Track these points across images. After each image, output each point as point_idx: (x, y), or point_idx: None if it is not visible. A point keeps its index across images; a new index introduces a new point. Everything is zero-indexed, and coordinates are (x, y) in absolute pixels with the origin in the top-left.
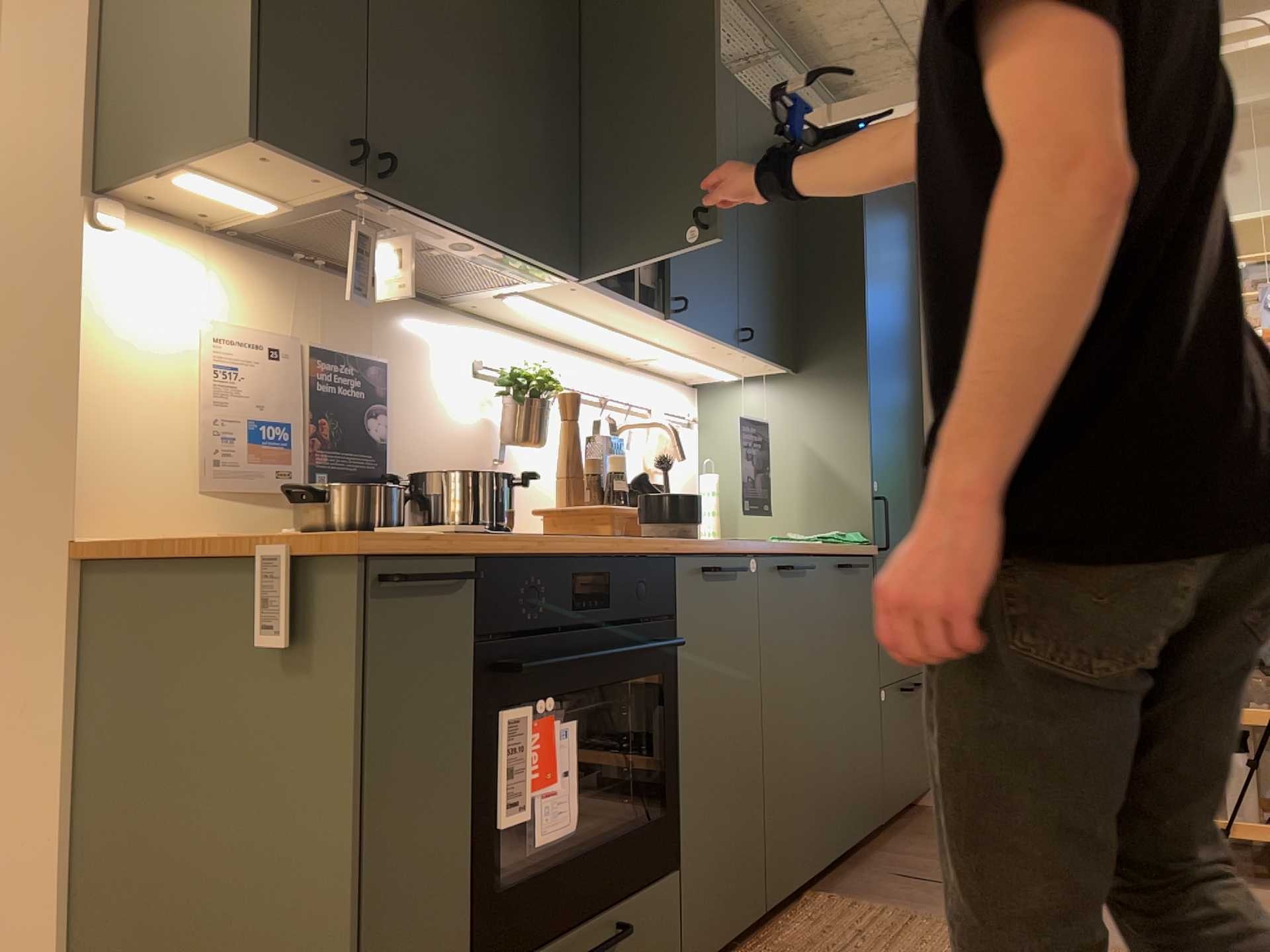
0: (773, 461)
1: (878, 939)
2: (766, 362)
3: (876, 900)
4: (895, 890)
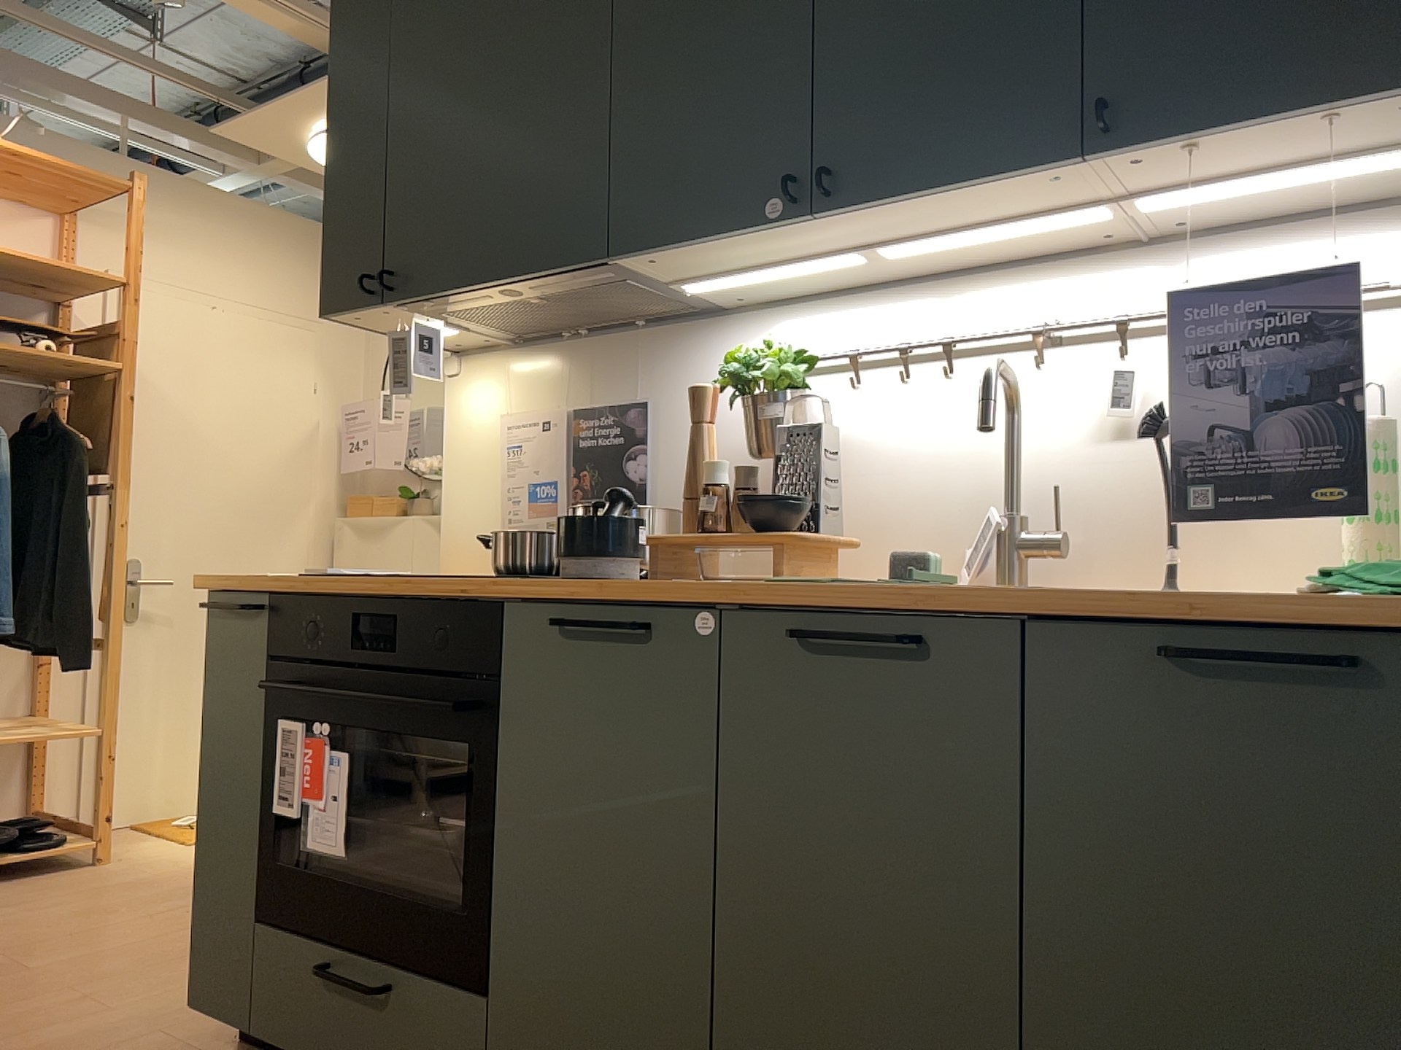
0: None
1: None
2: (1299, 123)
3: None
4: None
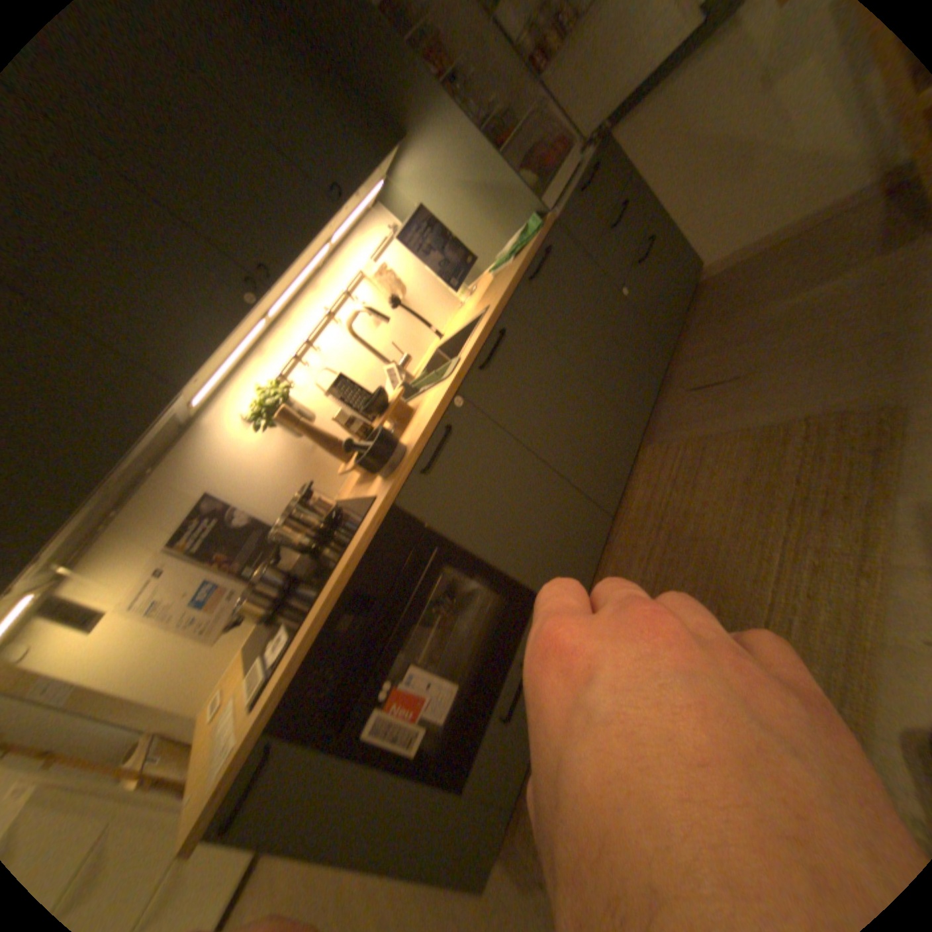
0: (450, 208)
1: (683, 483)
2: (374, 168)
3: (679, 429)
4: (690, 410)
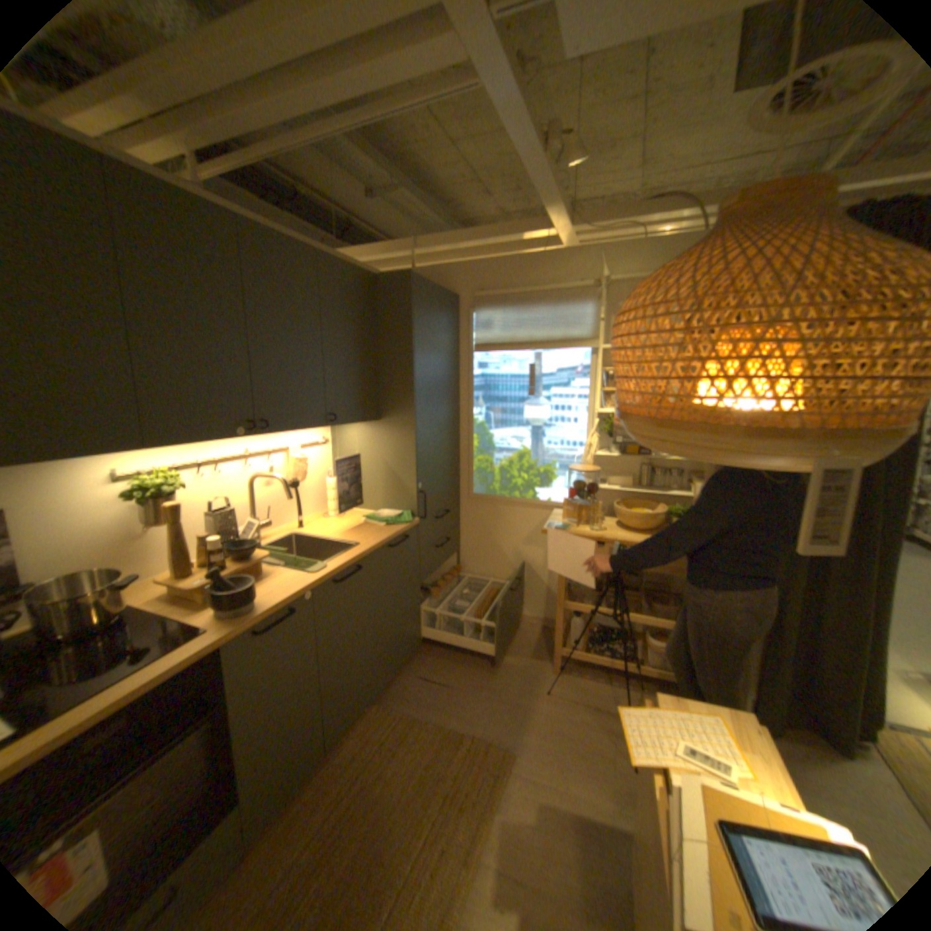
0: (368, 468)
1: (386, 753)
2: (354, 423)
3: (400, 707)
4: (412, 695)
